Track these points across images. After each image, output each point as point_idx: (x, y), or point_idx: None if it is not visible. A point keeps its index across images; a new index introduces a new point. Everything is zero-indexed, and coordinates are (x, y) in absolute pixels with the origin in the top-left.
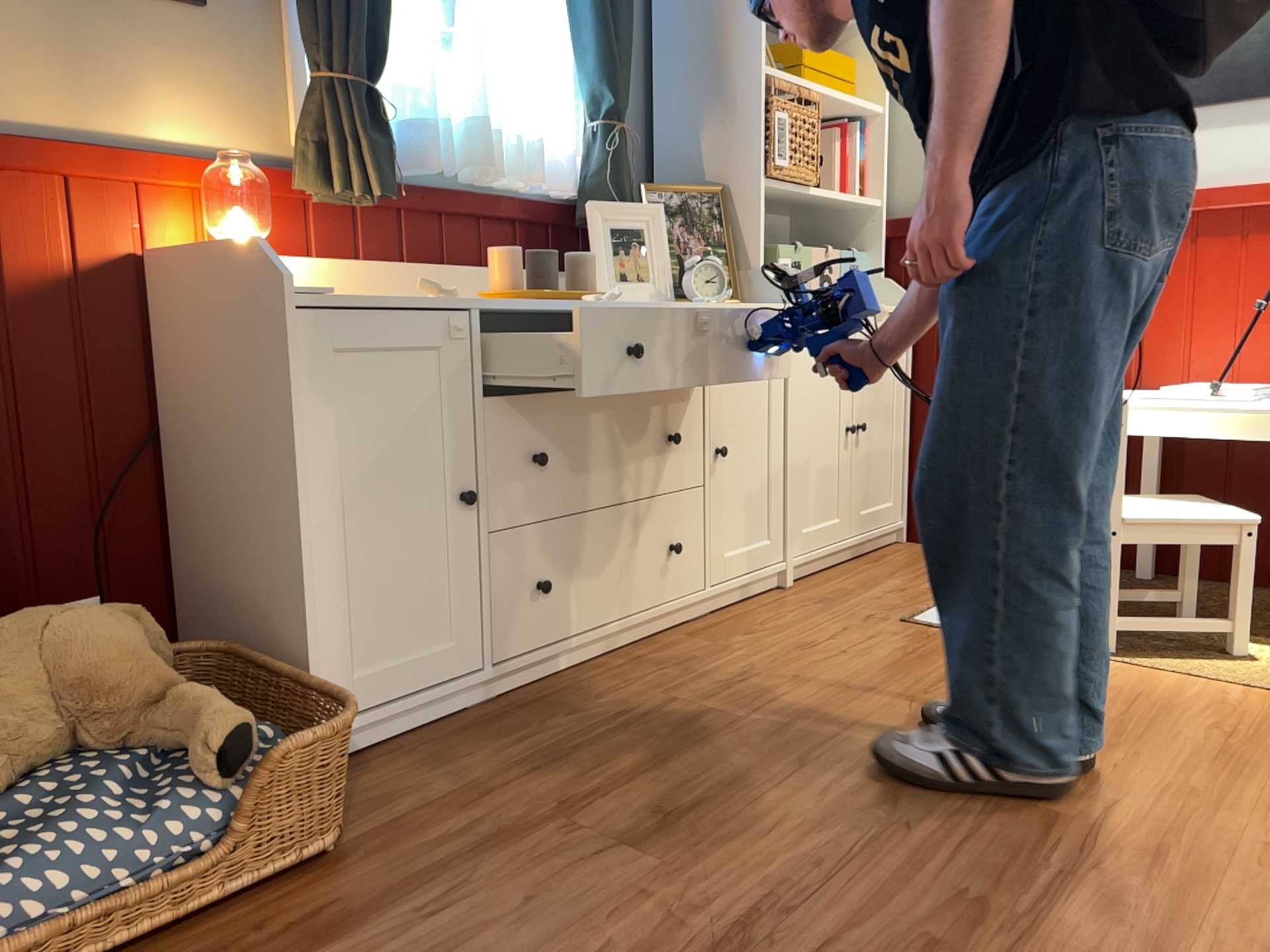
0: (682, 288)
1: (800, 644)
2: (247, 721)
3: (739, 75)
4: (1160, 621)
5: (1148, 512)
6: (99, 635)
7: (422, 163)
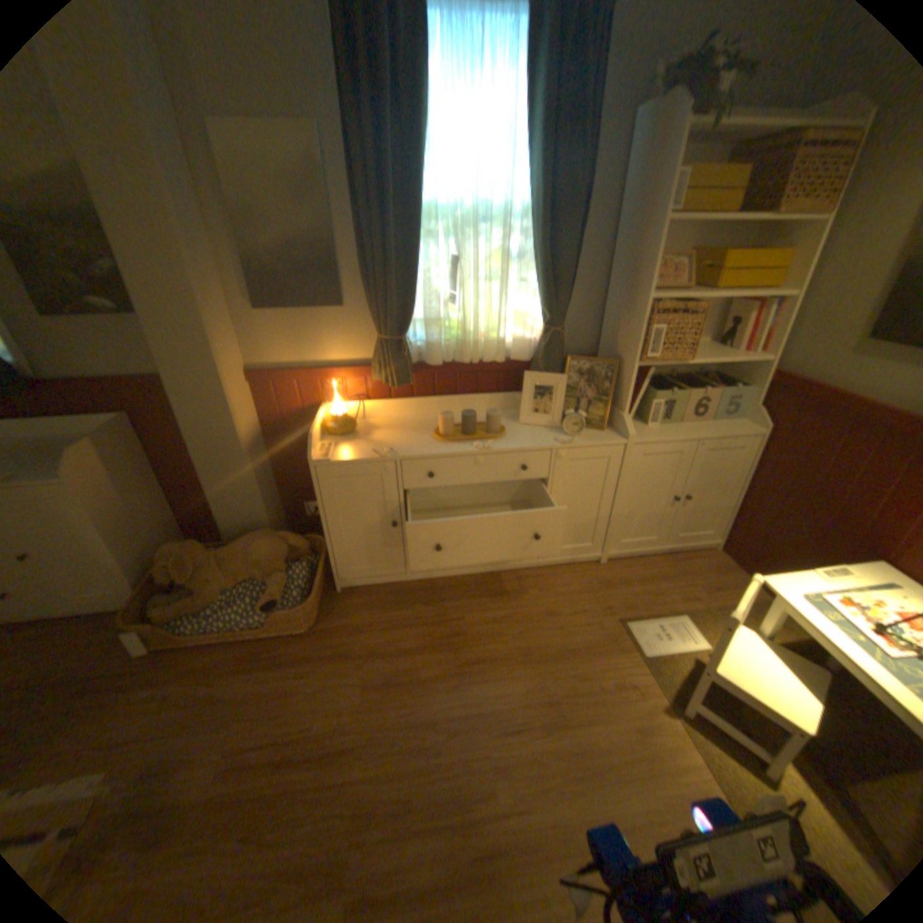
0: (563, 423)
1: (552, 611)
2: (275, 599)
3: (640, 297)
4: (725, 729)
5: (747, 677)
6: (262, 552)
7: (431, 363)
